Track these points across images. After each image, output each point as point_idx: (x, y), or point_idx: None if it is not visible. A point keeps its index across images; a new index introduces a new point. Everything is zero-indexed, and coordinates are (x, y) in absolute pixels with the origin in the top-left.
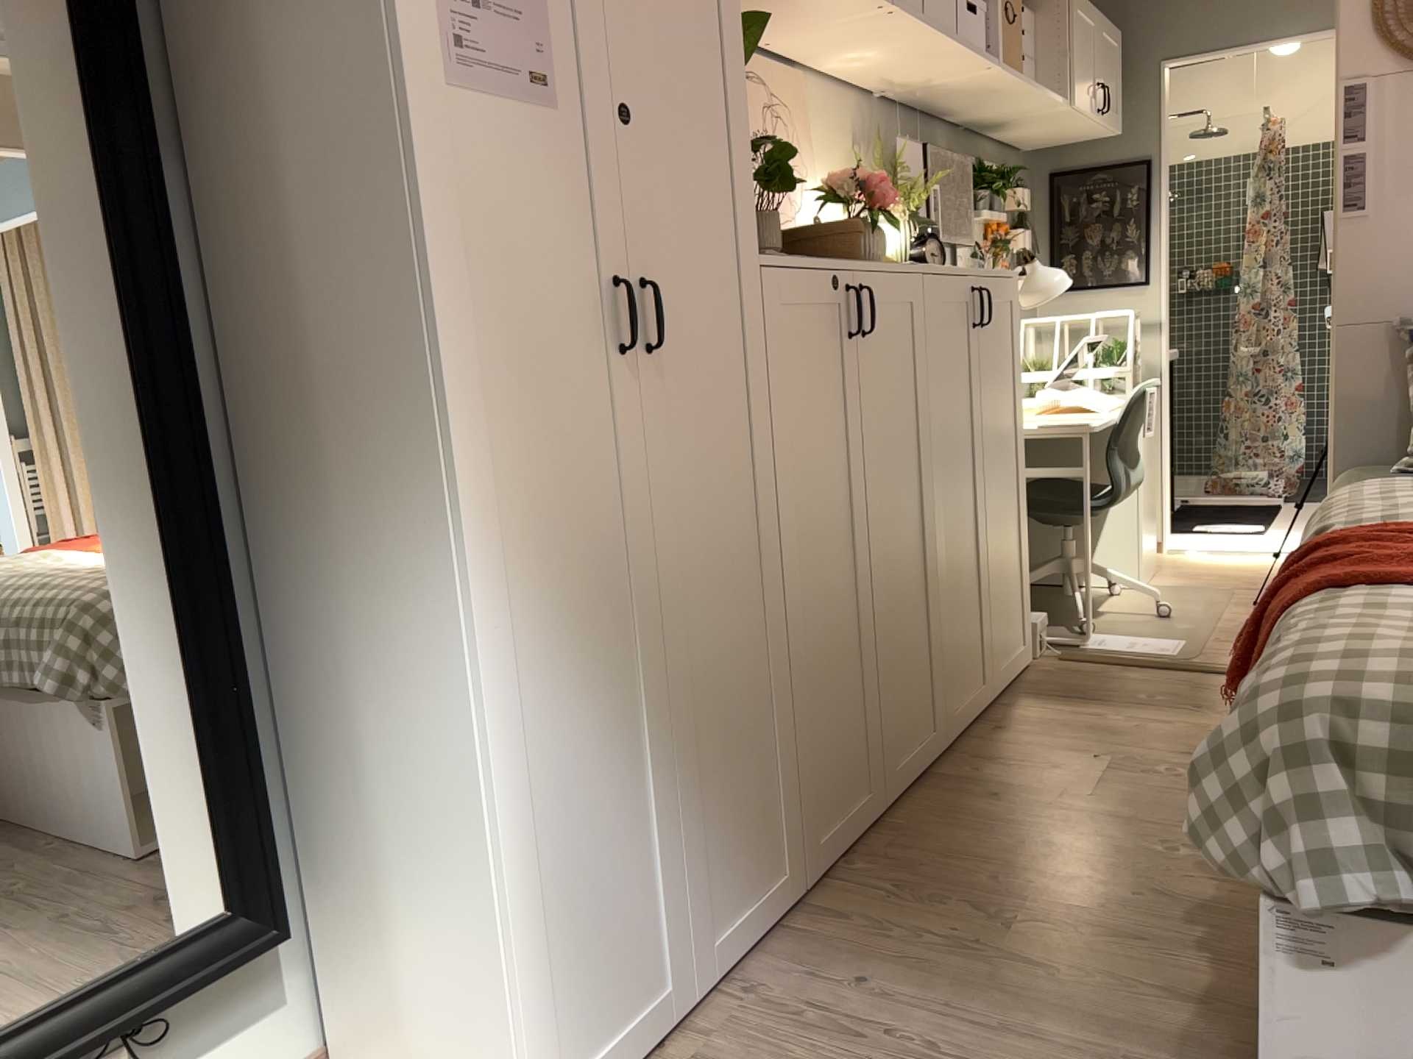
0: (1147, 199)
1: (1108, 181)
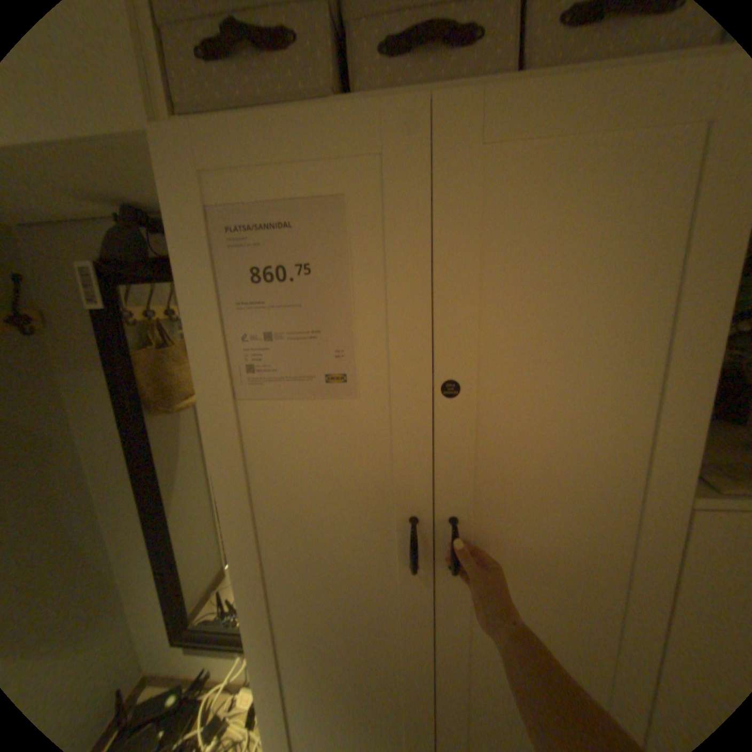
0: None
1: None
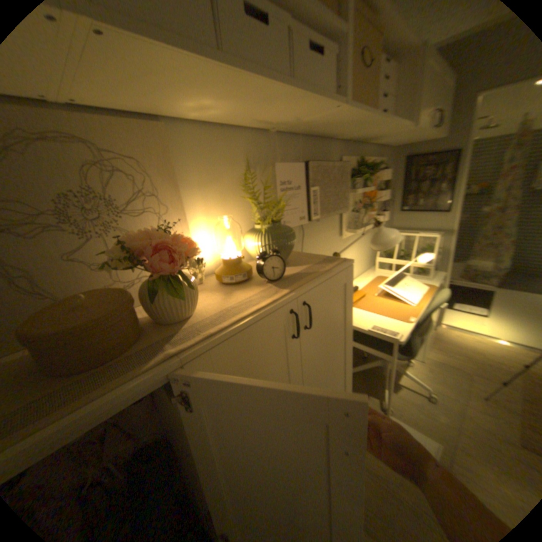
0: (457, 169)
1: (436, 159)
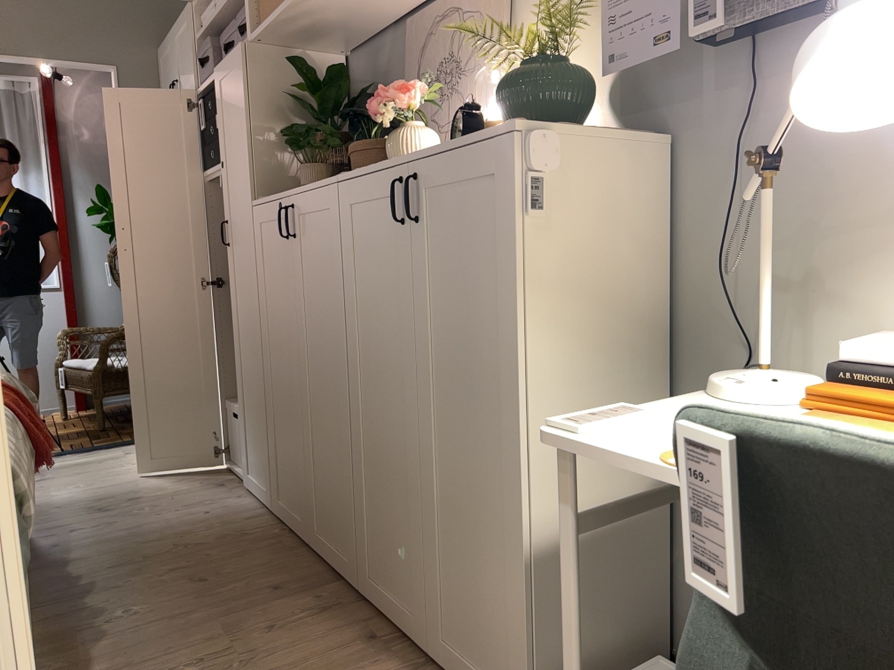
0: None
1: None
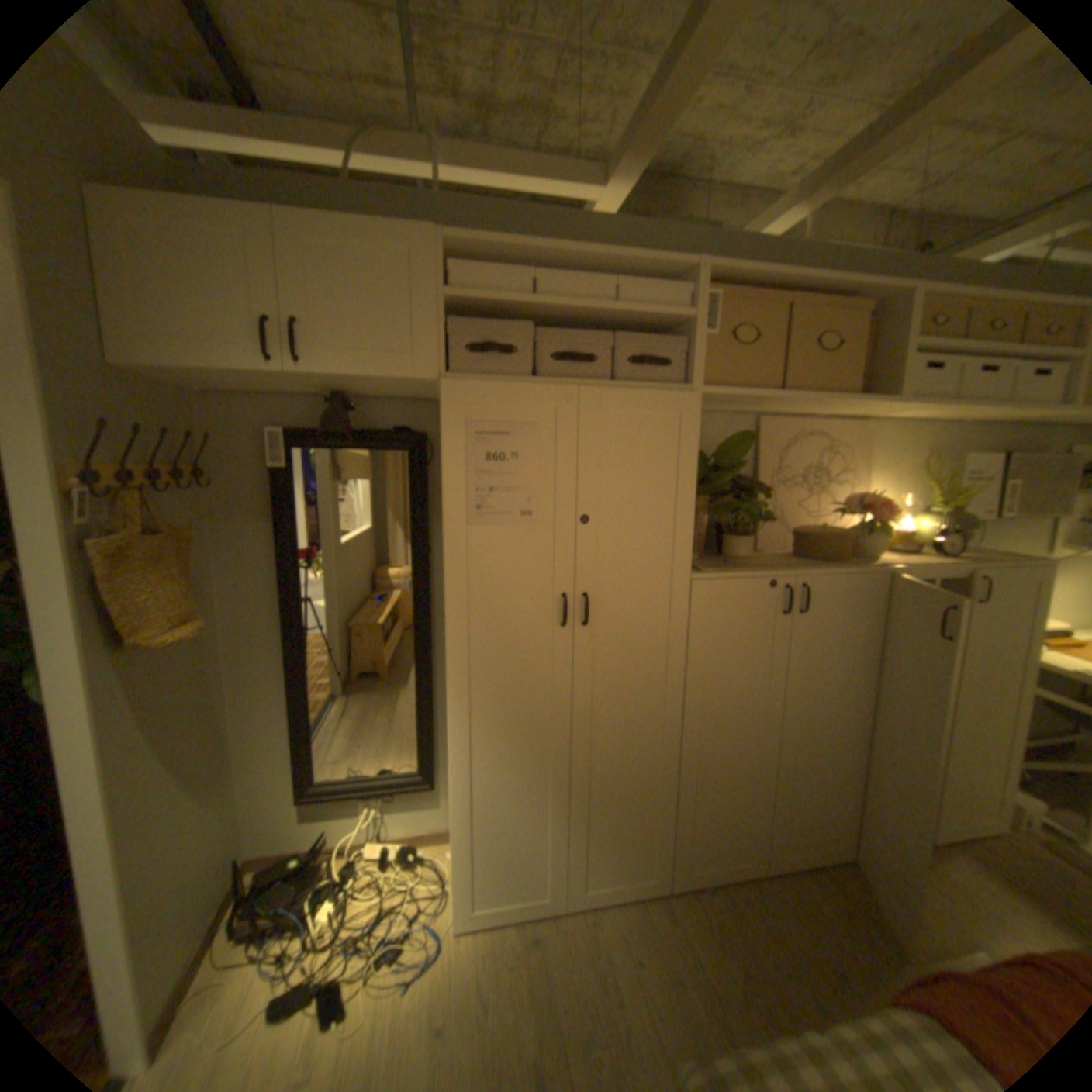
0: None
1: None
